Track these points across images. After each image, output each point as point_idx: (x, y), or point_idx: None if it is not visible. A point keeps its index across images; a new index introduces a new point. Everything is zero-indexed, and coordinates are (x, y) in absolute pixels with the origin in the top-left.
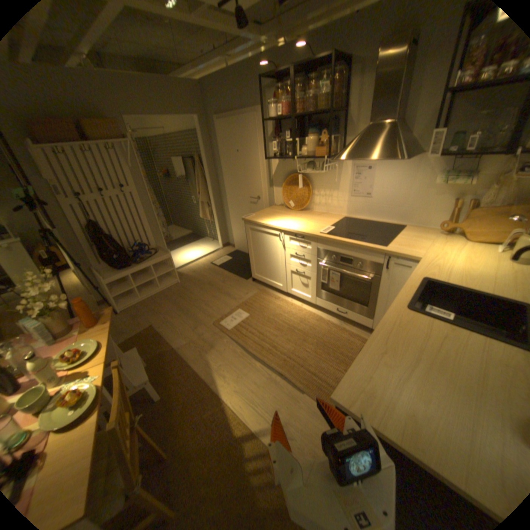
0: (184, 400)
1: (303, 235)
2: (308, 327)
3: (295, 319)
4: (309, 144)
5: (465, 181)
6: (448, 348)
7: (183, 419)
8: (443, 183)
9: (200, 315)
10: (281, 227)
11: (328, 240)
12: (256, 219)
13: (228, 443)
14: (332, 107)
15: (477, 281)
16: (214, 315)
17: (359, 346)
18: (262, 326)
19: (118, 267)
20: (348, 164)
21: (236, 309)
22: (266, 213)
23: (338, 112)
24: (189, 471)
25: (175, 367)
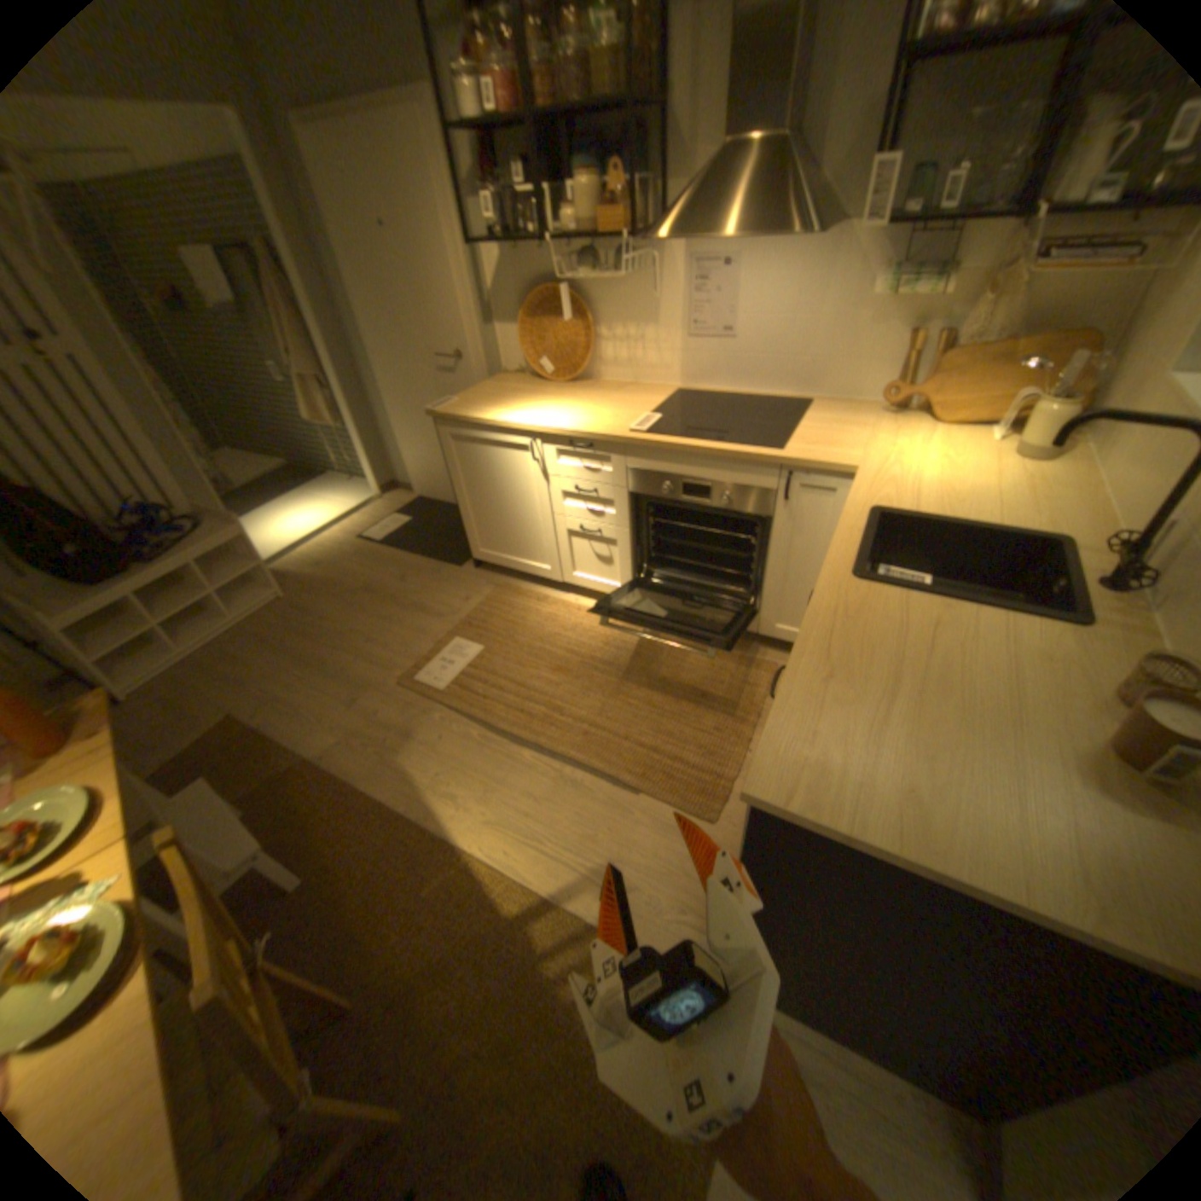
0: (366, 871)
1: (592, 440)
2: (624, 653)
3: (594, 641)
4: (580, 202)
5: (933, 287)
6: (945, 646)
7: (373, 913)
8: (890, 295)
9: (360, 667)
10: (534, 426)
11: (653, 449)
12: (467, 412)
13: (492, 935)
14: (629, 94)
15: (969, 504)
16: (398, 662)
17: (737, 675)
18: (520, 668)
19: (91, 578)
20: (678, 256)
21: (450, 640)
22: (488, 394)
23: (646, 111)
24: (414, 1018)
25: (323, 801)
